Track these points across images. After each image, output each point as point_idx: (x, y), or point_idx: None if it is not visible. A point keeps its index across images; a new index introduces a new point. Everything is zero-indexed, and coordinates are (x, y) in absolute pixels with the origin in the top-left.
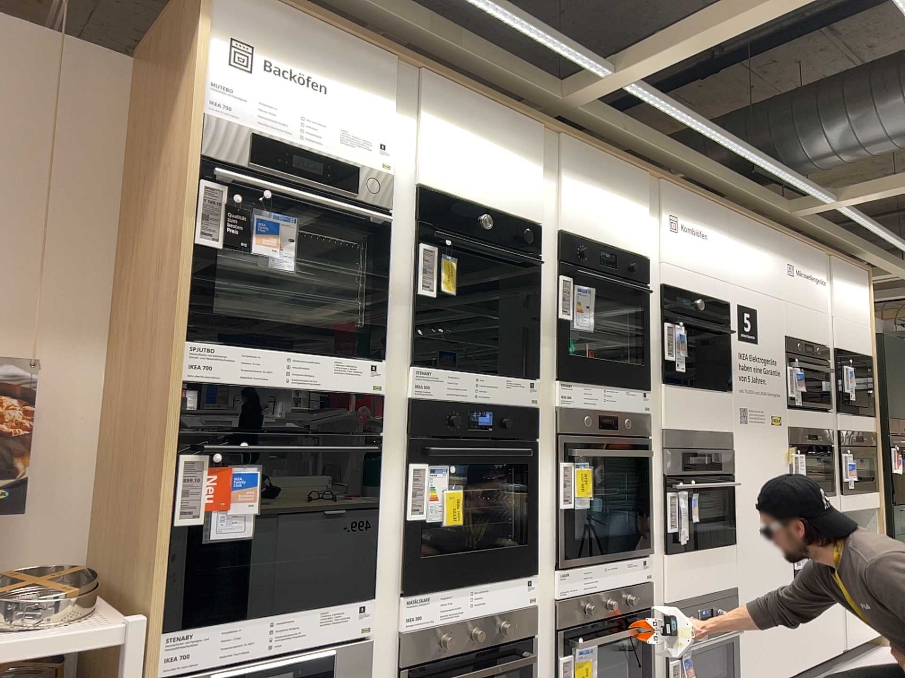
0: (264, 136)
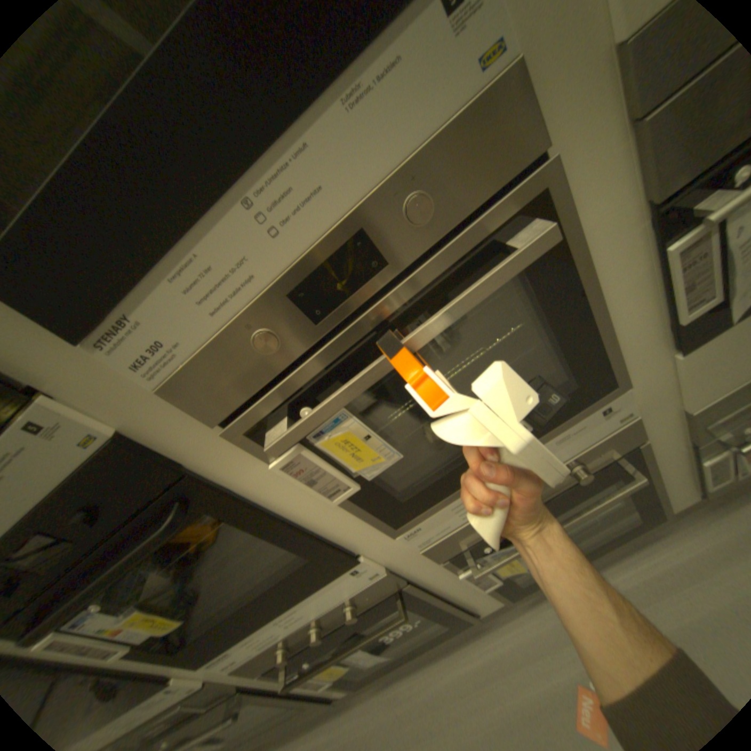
0: None
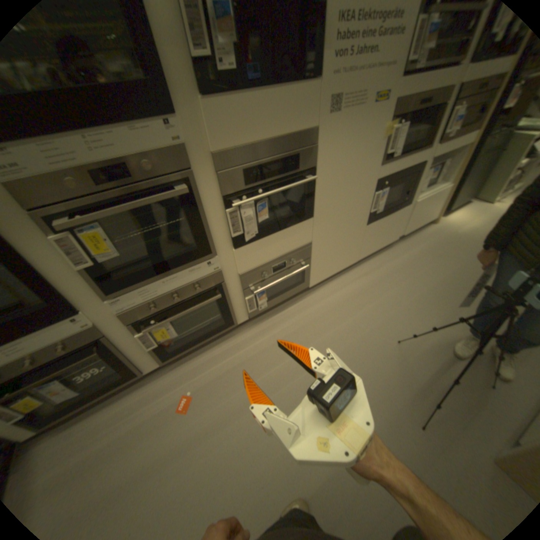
0: None
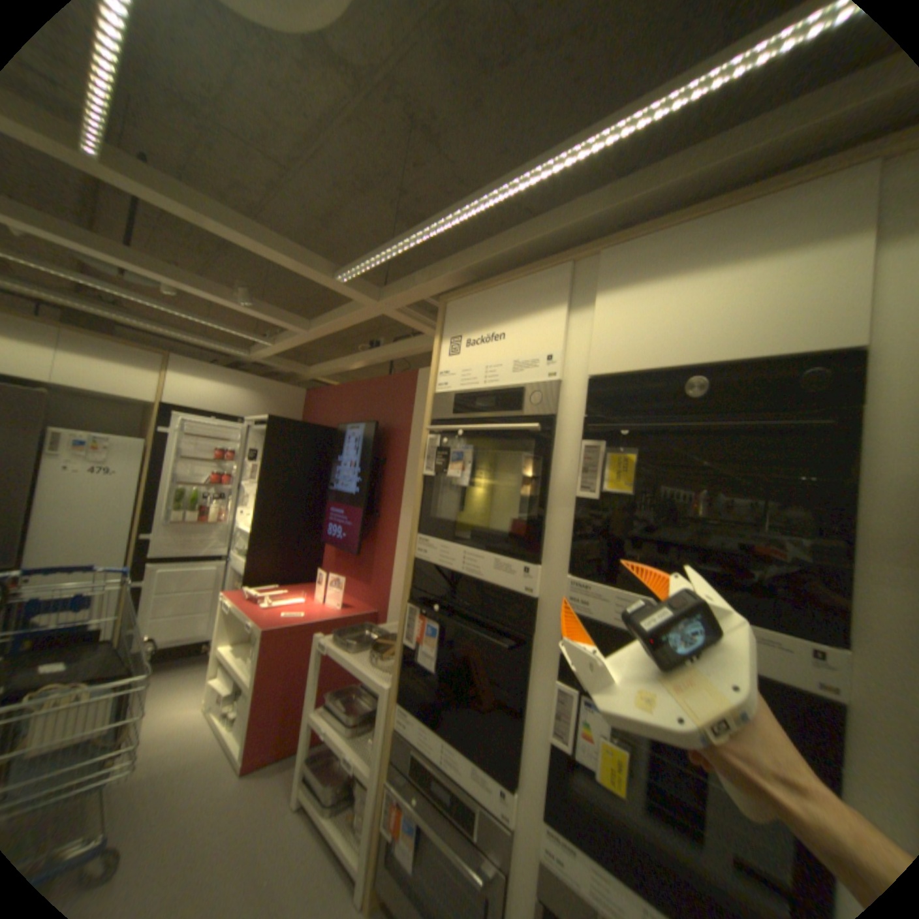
0: (456, 387)
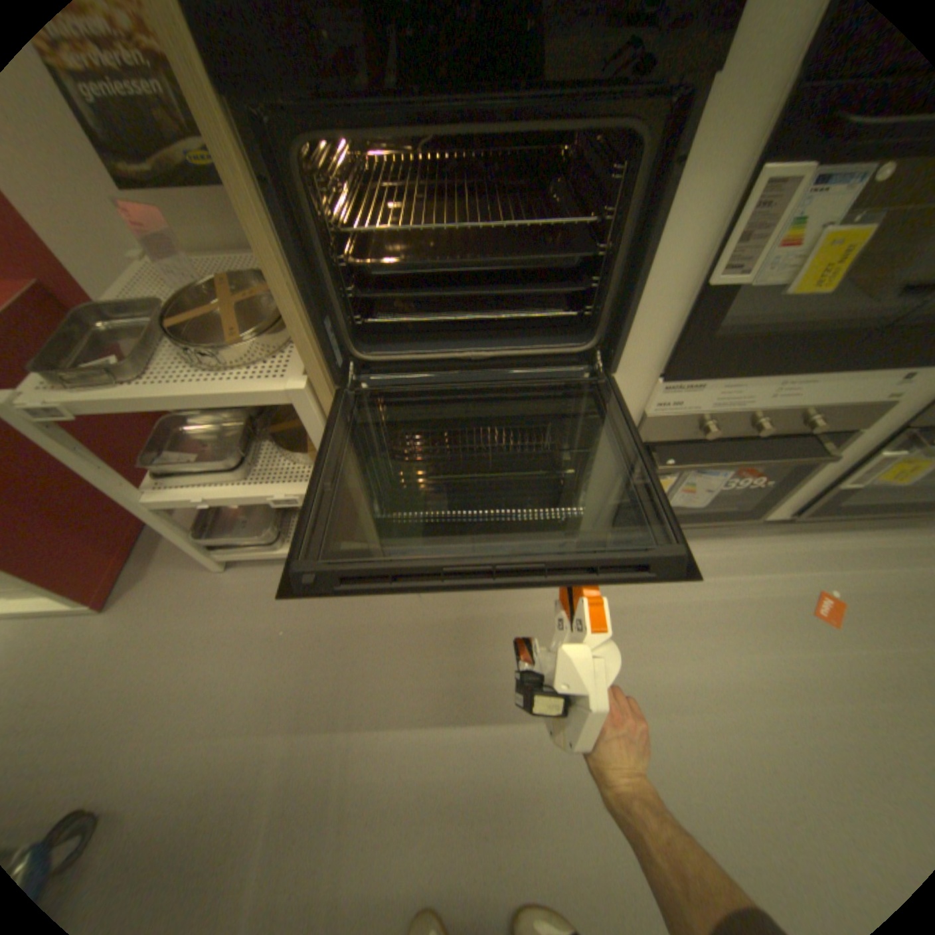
0: None
